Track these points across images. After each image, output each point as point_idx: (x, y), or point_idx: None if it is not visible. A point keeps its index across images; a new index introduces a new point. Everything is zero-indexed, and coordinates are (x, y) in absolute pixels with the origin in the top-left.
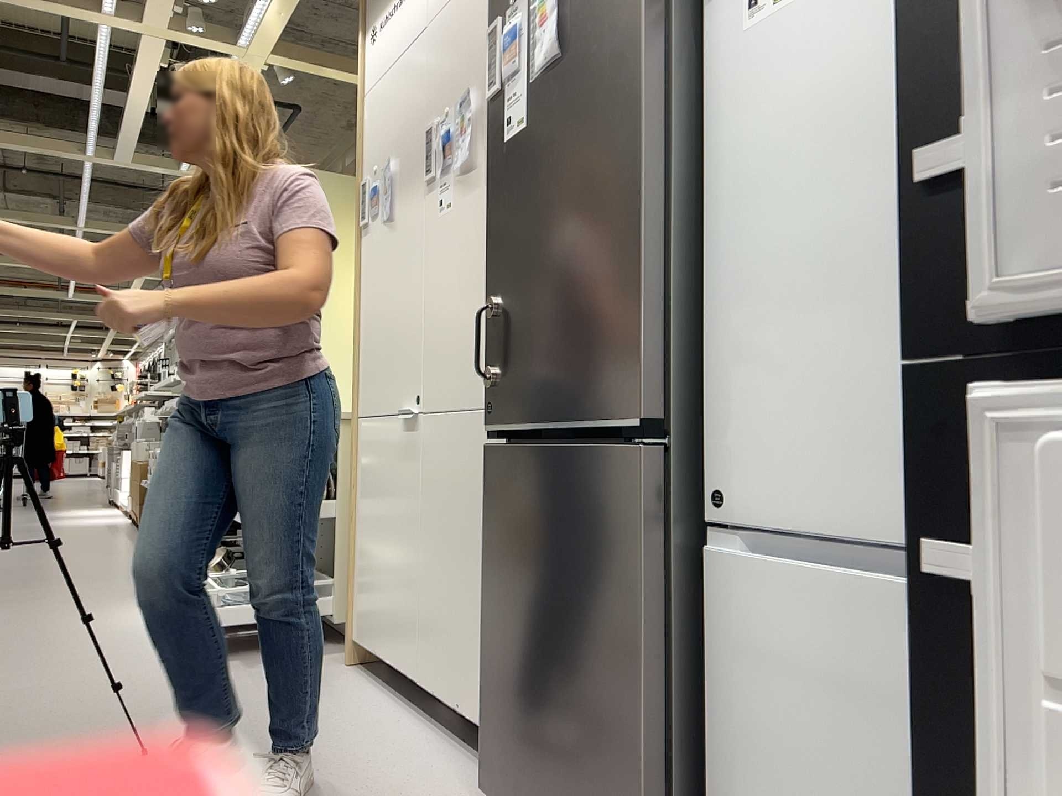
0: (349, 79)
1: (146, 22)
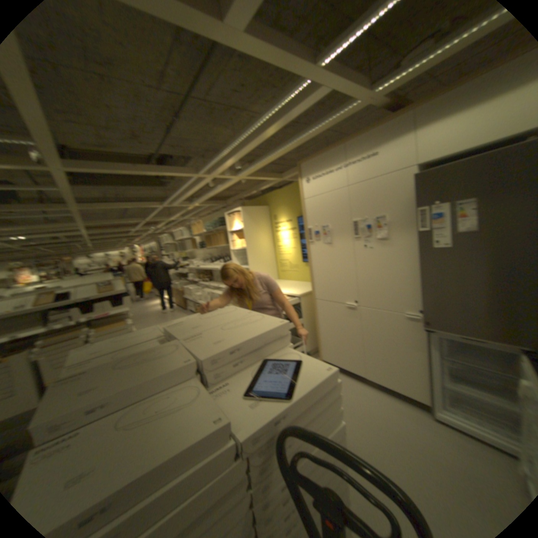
0: (266, 179)
1: (213, 175)
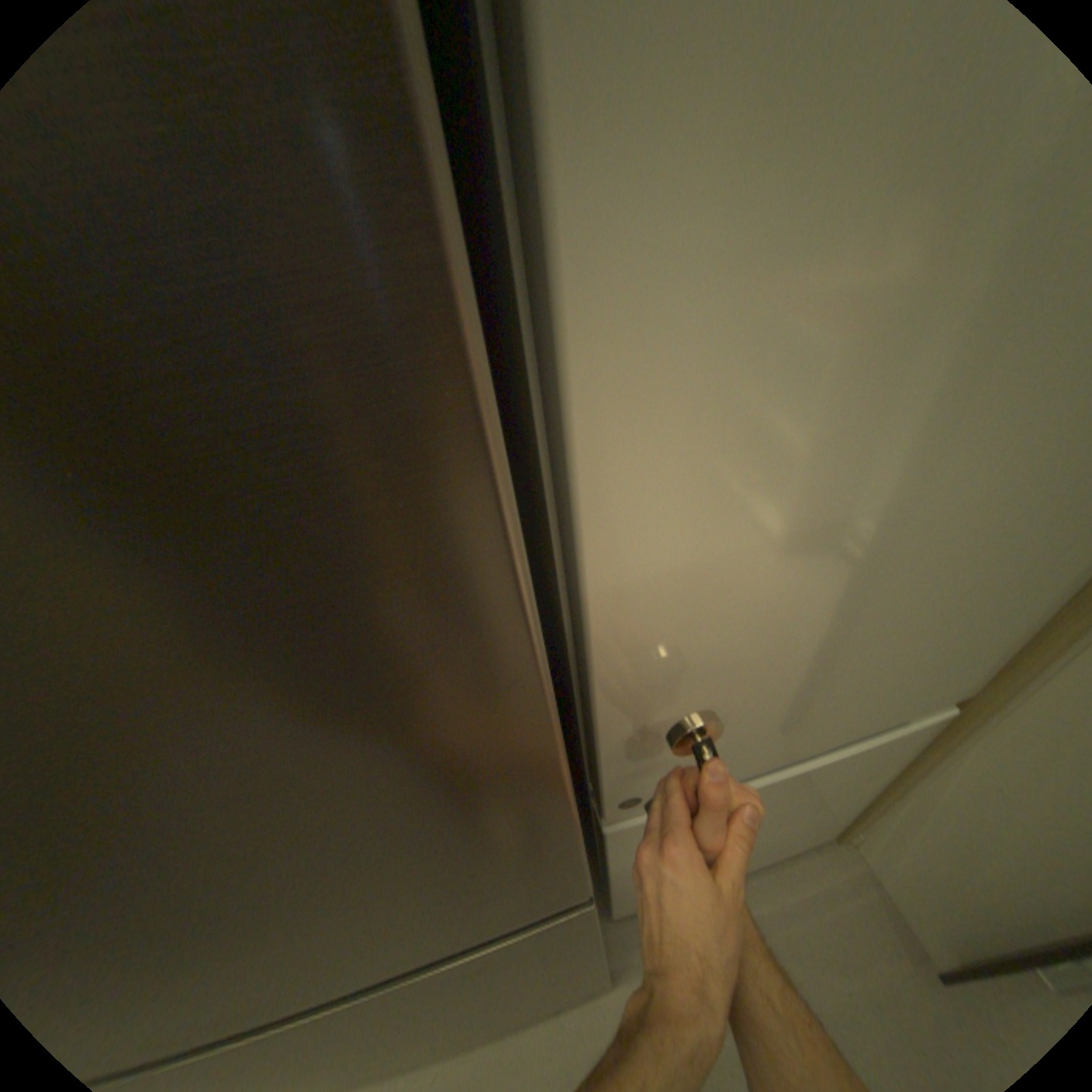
0: None
1: None
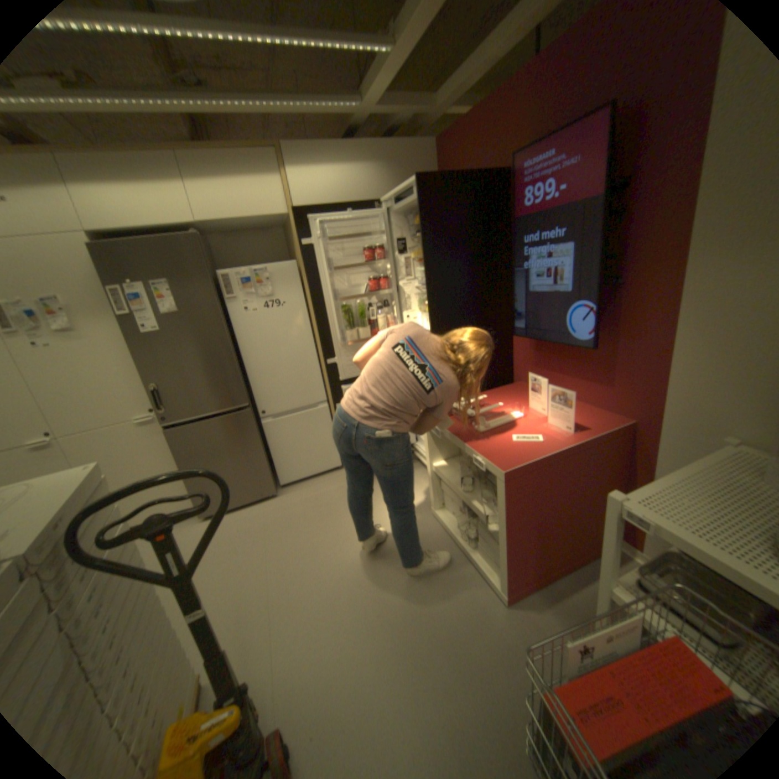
0: None
1: None
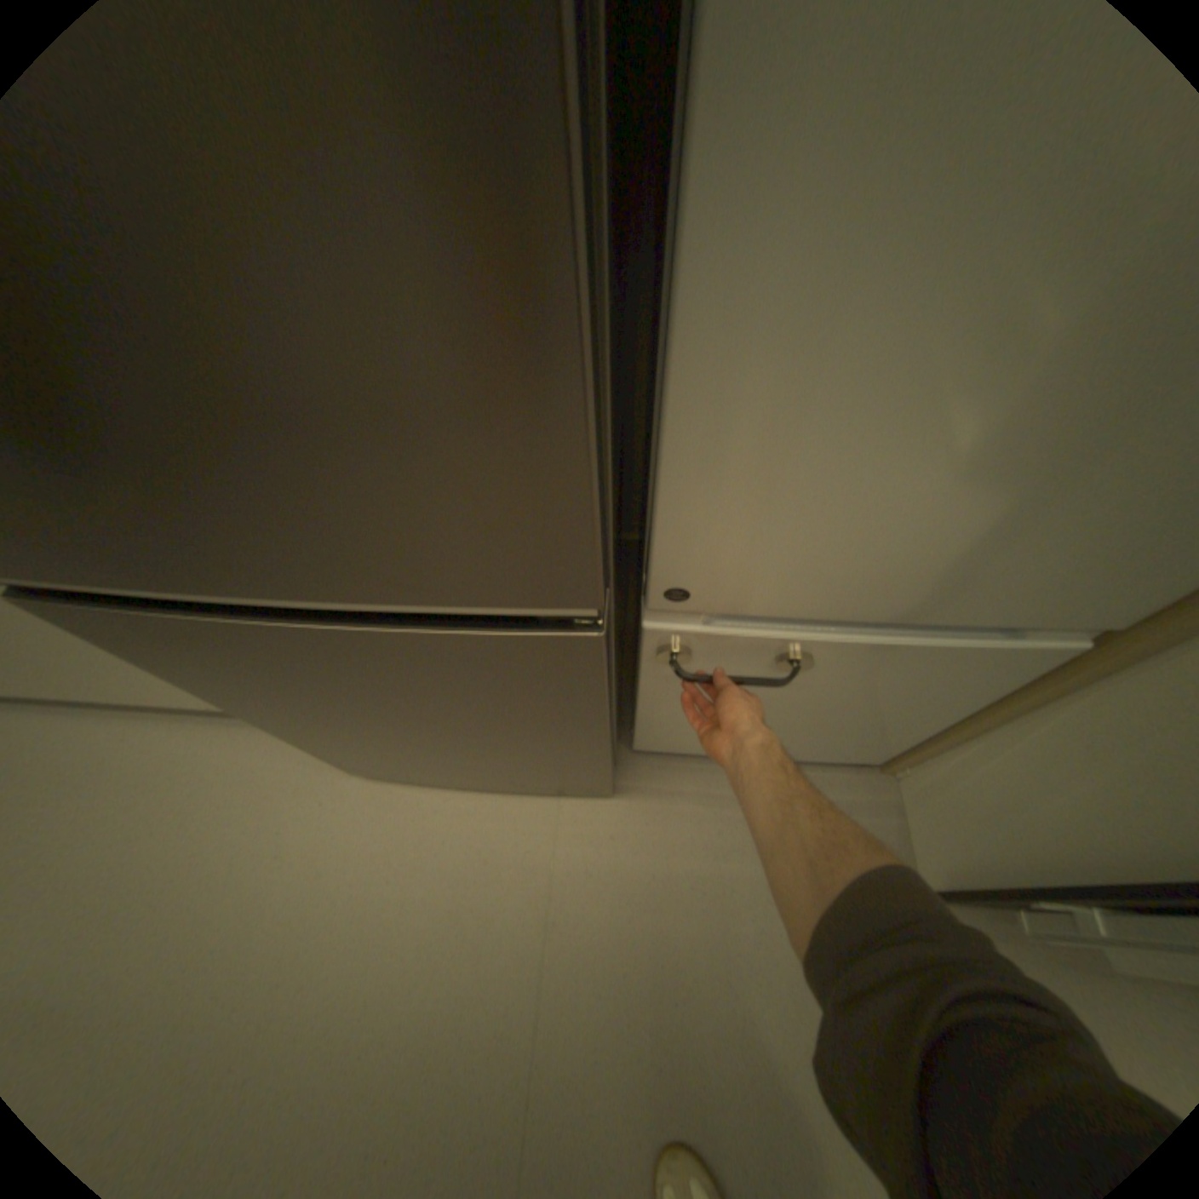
0: None
1: None
